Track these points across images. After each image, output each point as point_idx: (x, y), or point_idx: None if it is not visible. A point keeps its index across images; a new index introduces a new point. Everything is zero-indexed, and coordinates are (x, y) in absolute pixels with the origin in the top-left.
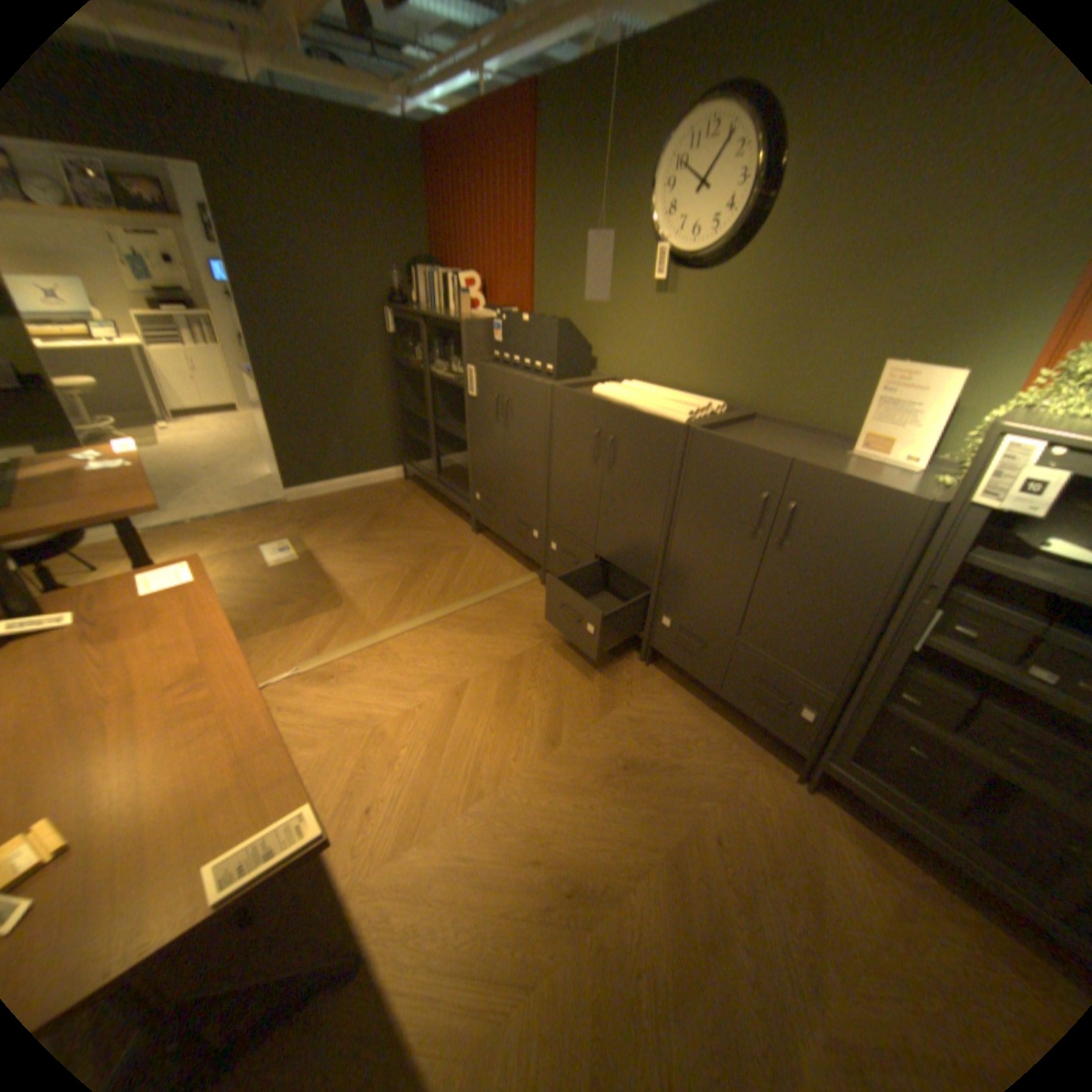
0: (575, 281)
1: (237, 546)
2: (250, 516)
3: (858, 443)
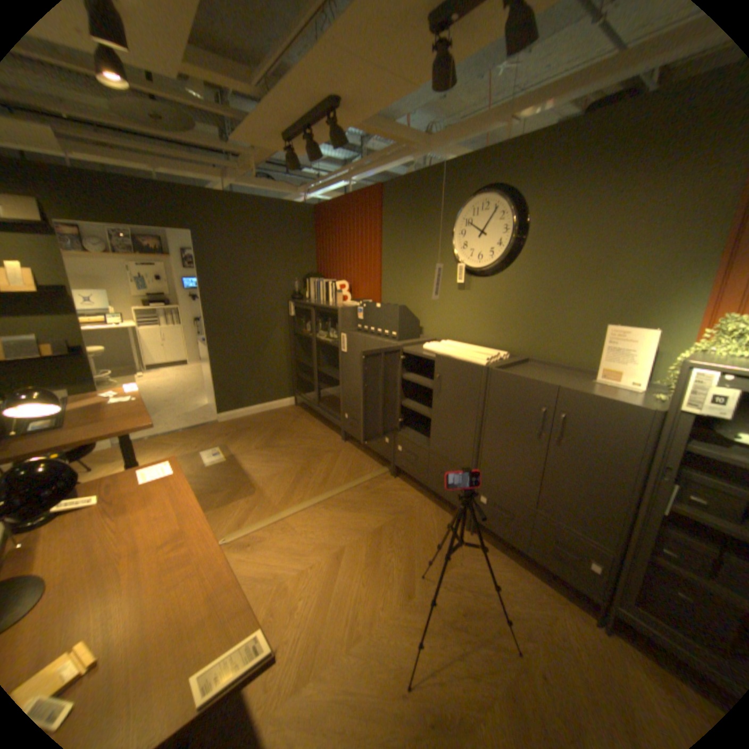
0: (408, 284)
1: (184, 452)
2: (194, 432)
3: (599, 375)
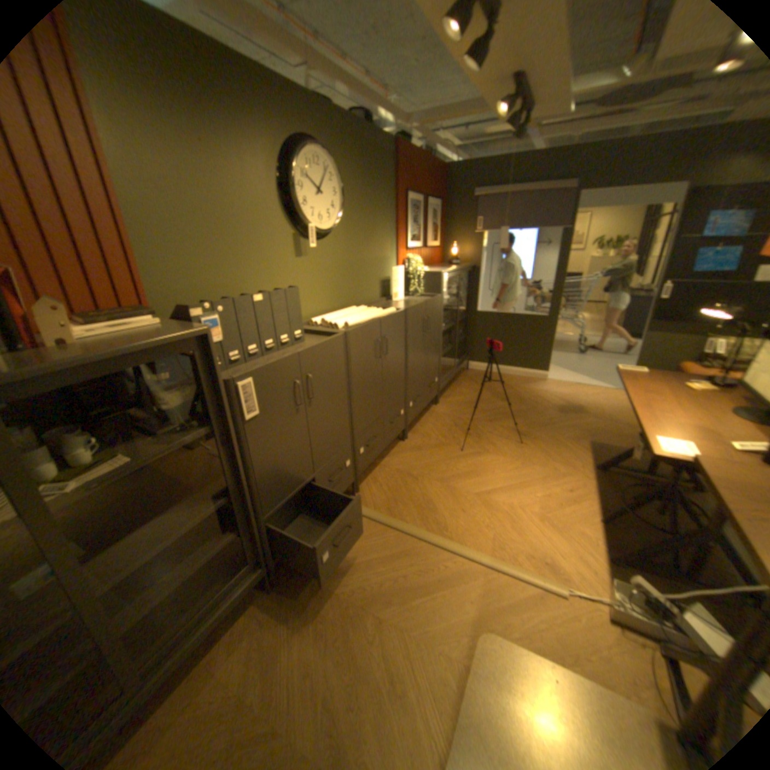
0: (215, 255)
1: None
2: None
3: (385, 300)
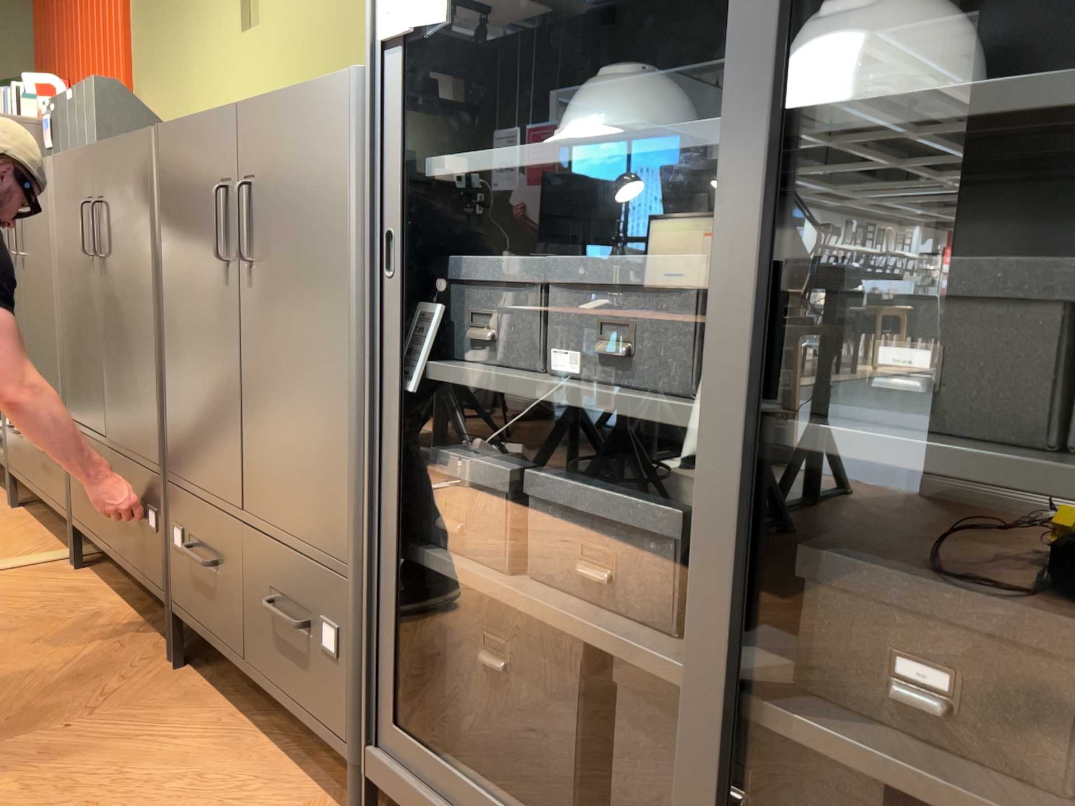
0: (170, 56)
1: None
2: None
3: None
